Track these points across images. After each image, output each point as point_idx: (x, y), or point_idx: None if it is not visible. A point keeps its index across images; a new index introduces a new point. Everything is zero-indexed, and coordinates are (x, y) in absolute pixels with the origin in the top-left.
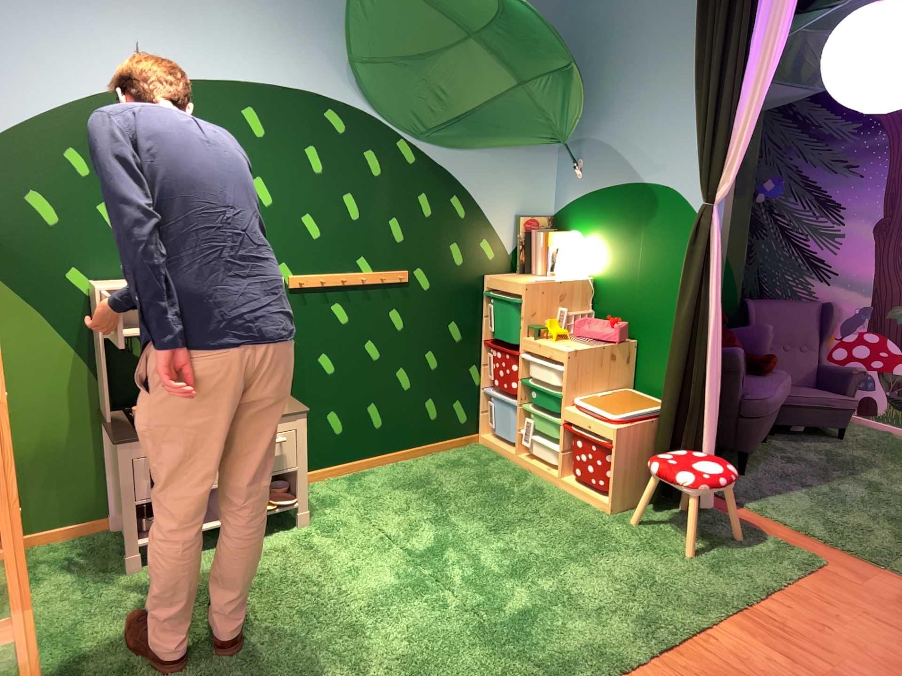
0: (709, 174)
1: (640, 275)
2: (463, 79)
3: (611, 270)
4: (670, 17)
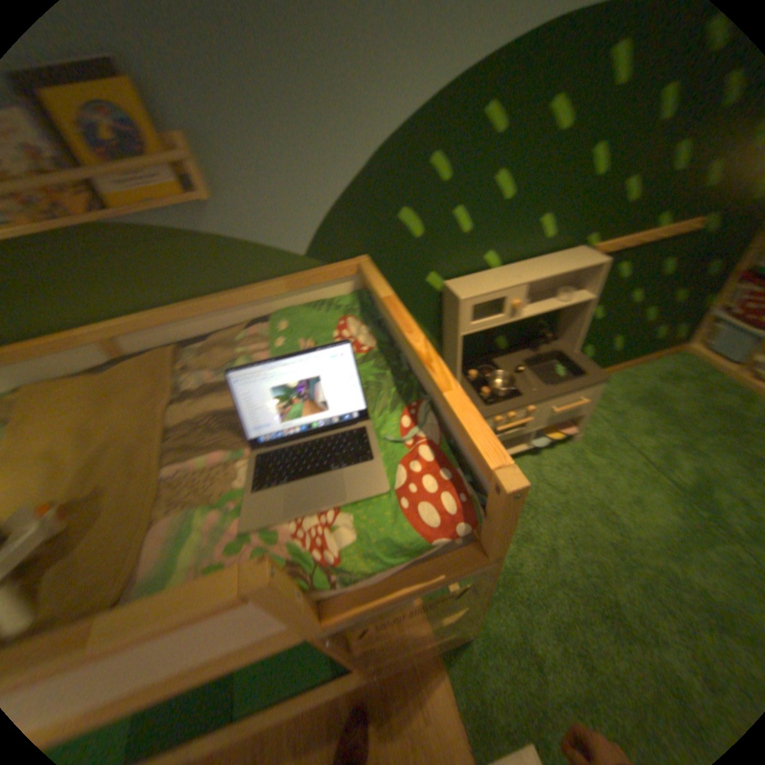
0: None
1: None
2: None
3: None
4: None
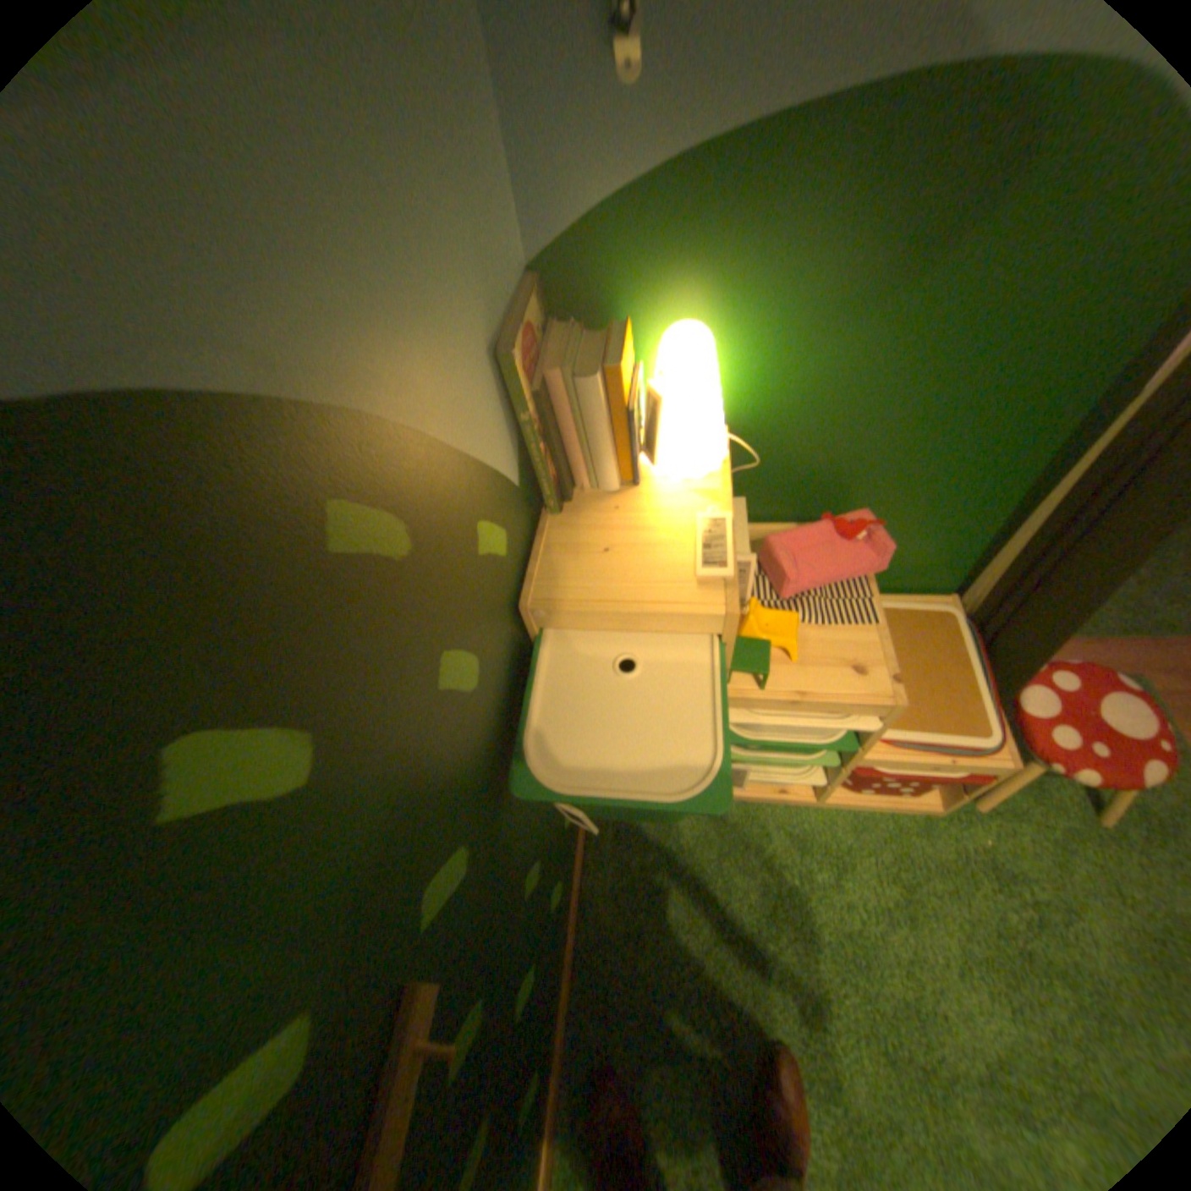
0: None
1: (893, 392)
2: None
3: (787, 395)
4: None
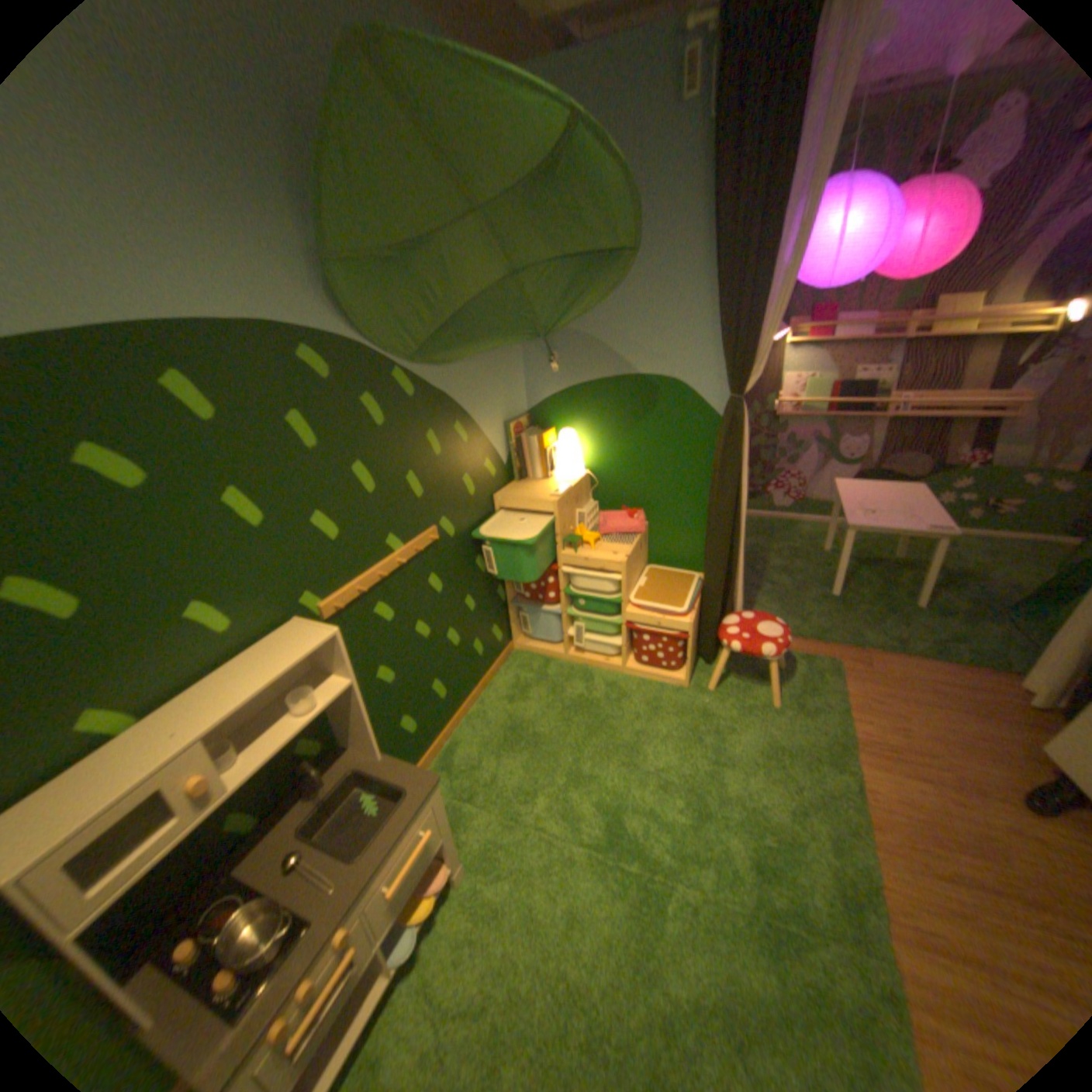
0: (742, 367)
1: (643, 464)
2: (453, 274)
3: (608, 462)
4: (658, 186)
